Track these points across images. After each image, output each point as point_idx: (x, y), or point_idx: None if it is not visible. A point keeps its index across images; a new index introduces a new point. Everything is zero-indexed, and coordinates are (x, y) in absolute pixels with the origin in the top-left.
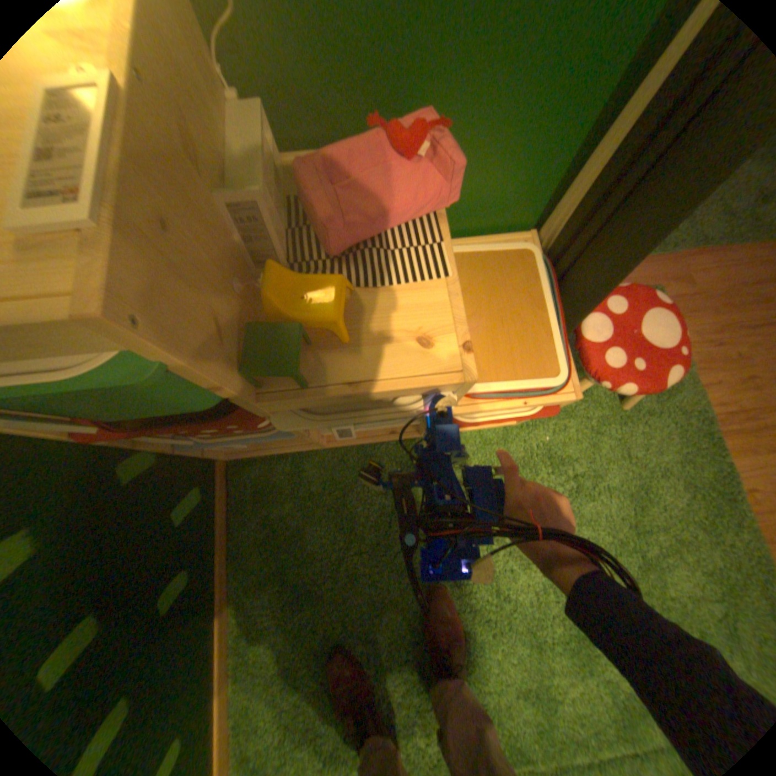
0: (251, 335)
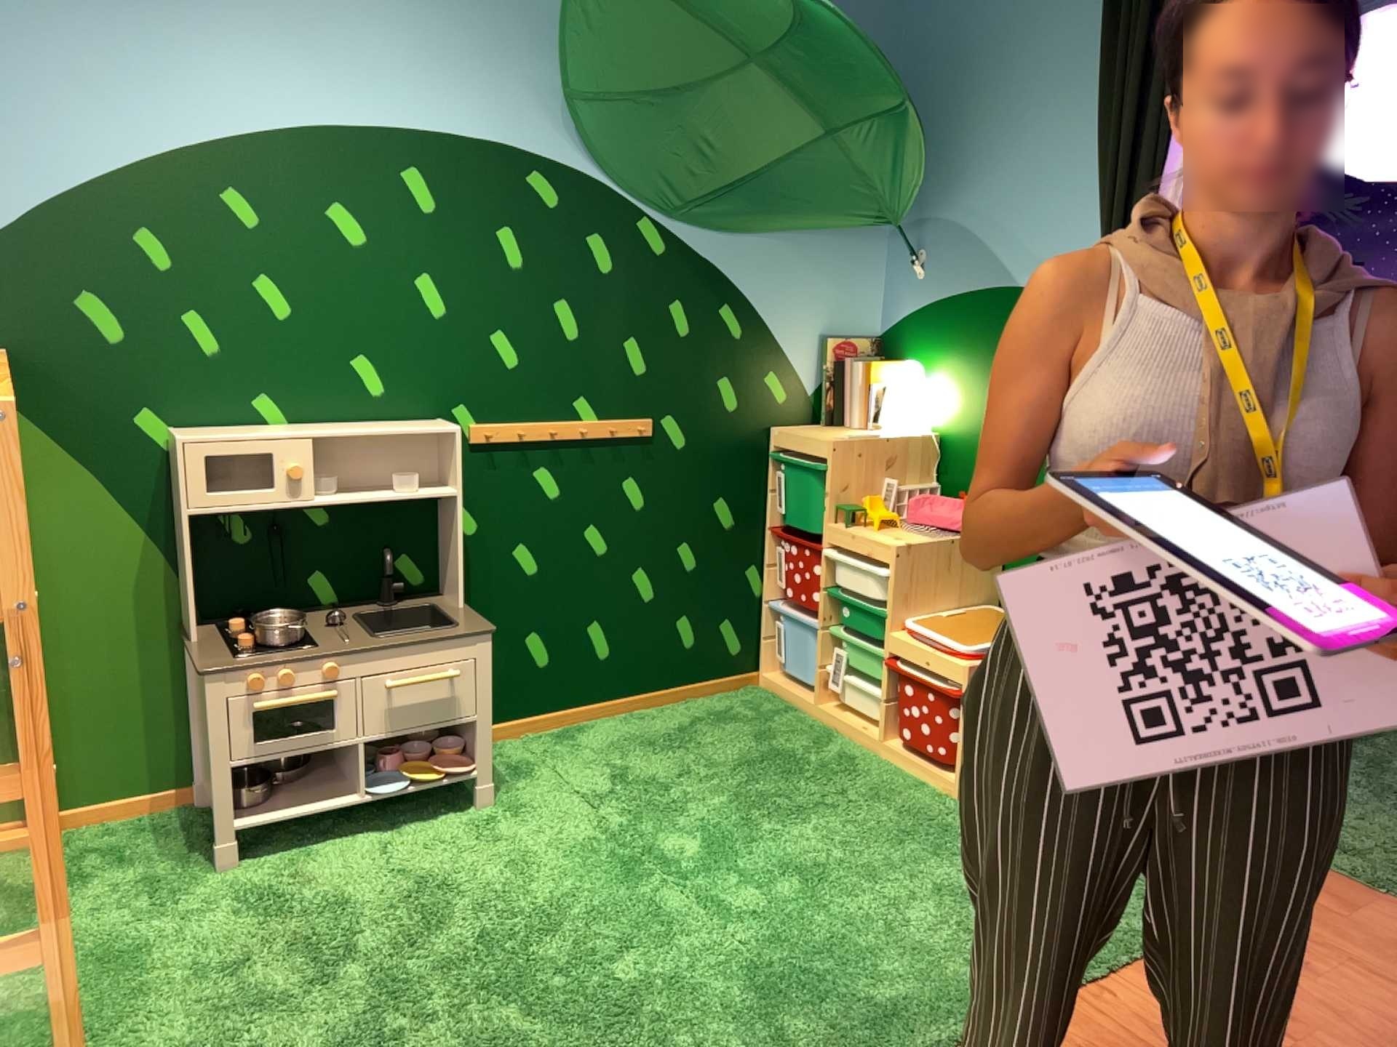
0: (845, 504)
